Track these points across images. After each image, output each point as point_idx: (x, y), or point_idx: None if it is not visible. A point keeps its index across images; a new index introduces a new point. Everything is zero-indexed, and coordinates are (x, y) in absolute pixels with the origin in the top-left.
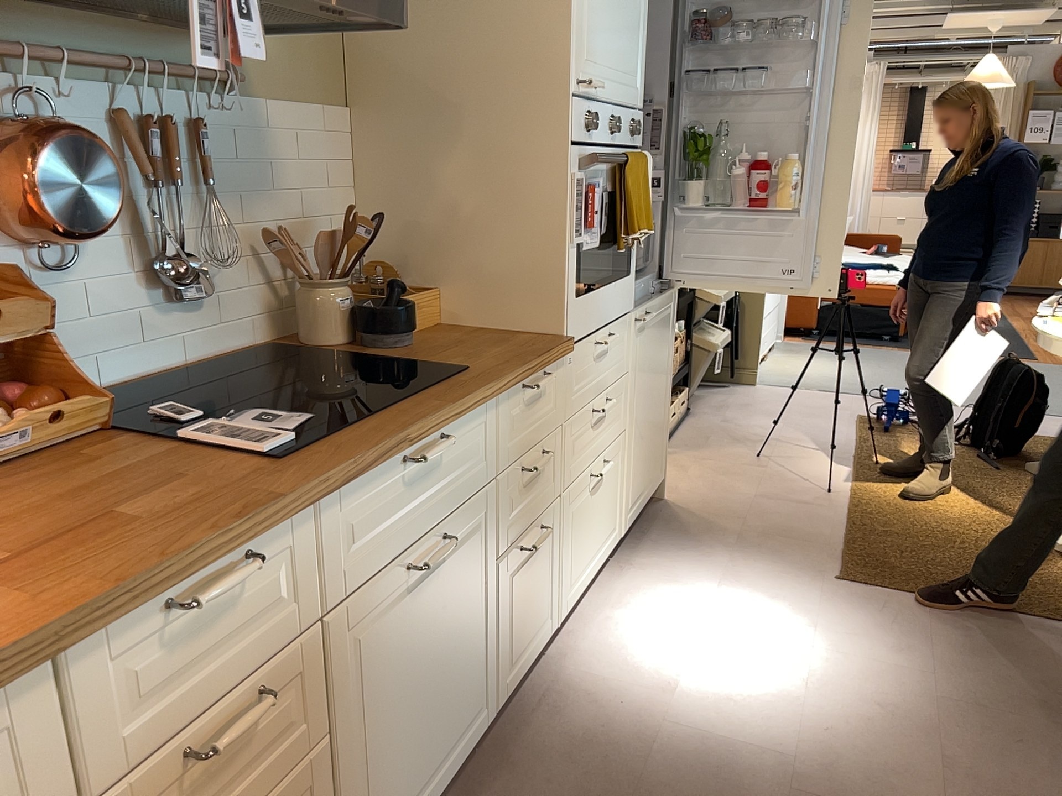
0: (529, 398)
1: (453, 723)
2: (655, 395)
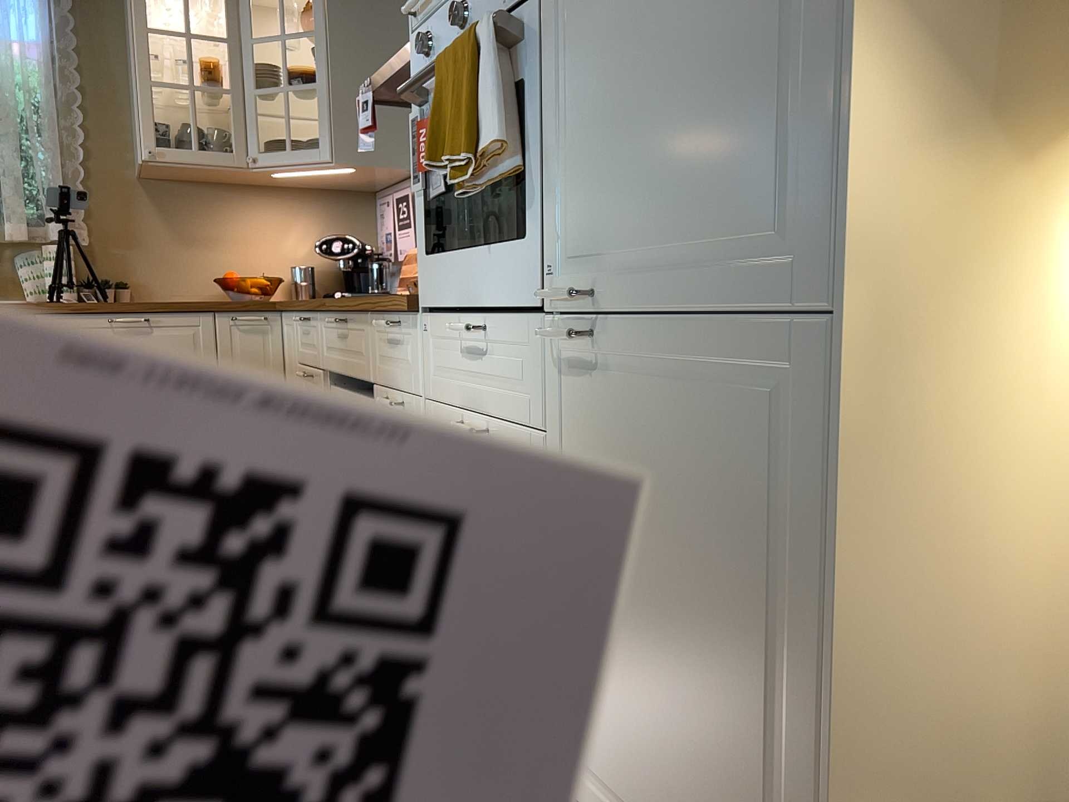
0: (392, 339)
1: None
2: (677, 606)
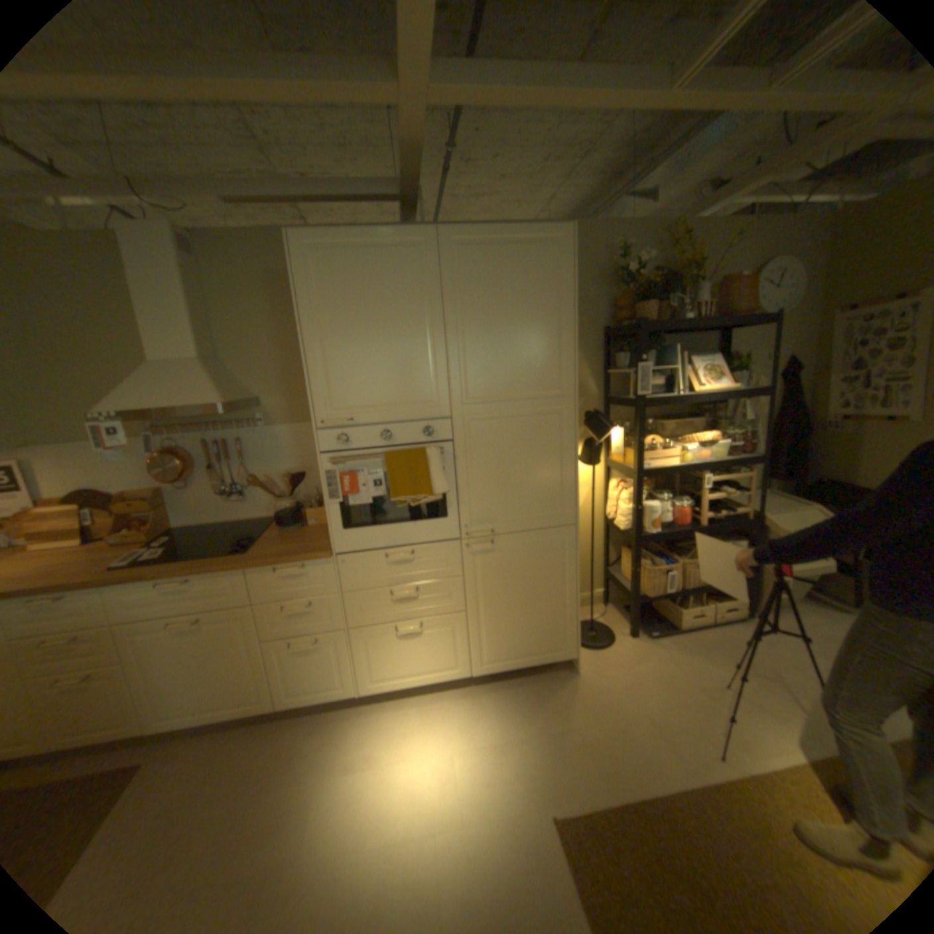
0: (287, 576)
1: (225, 699)
2: (527, 597)
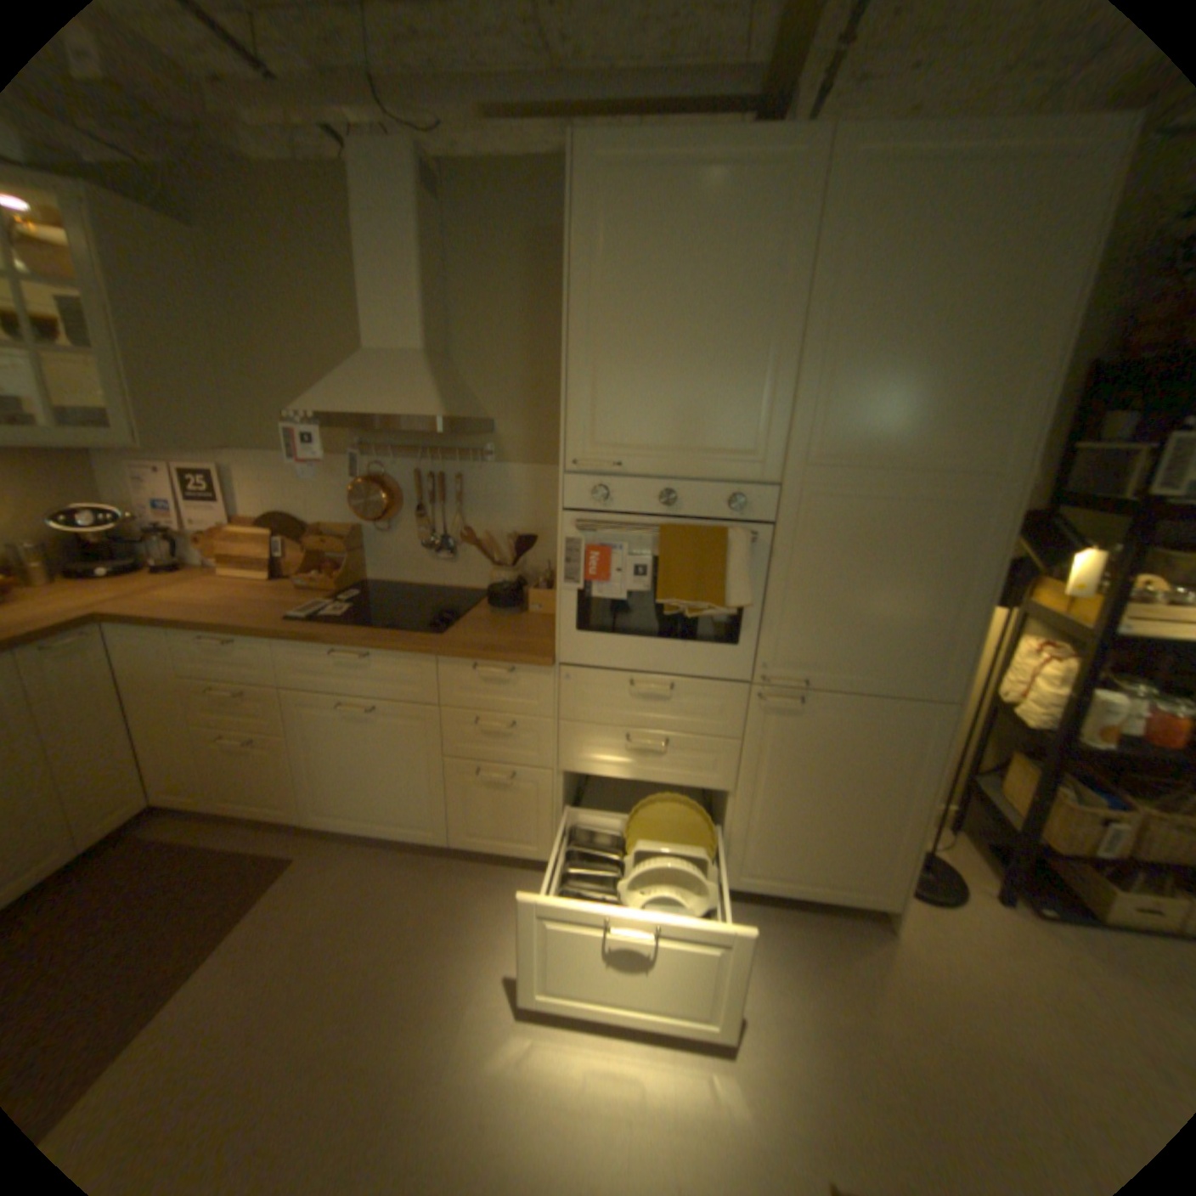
0: (491, 677)
1: (393, 814)
2: (842, 800)
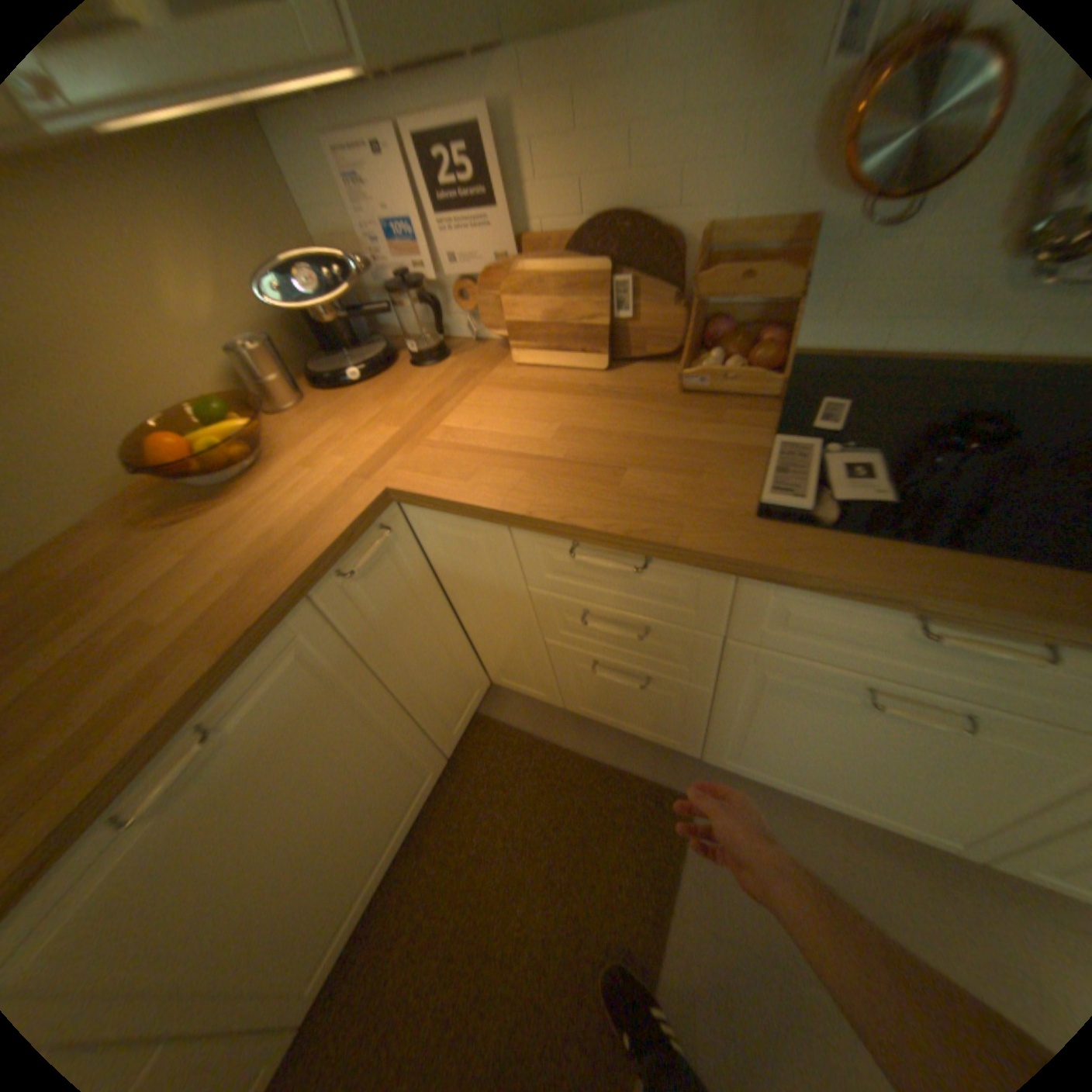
0: None
1: (895, 808)
2: None
